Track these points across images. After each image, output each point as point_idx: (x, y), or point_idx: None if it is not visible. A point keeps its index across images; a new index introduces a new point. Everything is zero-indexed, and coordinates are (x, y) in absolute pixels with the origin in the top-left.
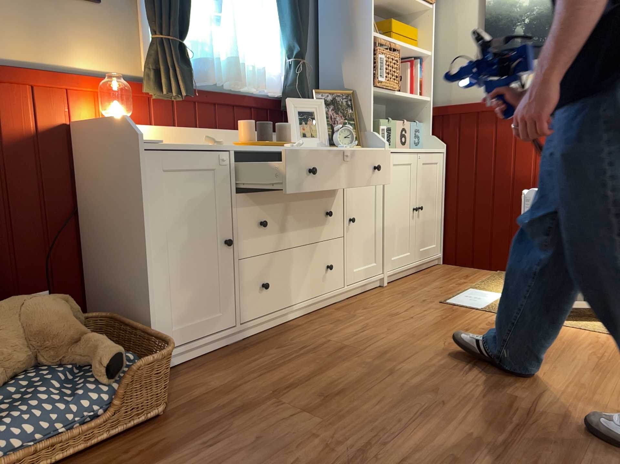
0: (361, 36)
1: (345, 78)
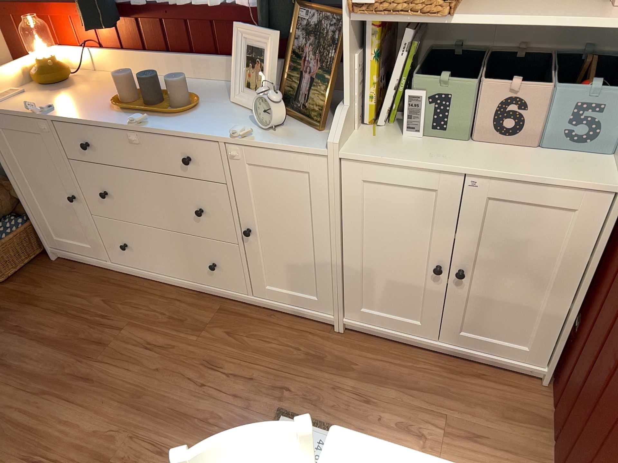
0: None
1: None
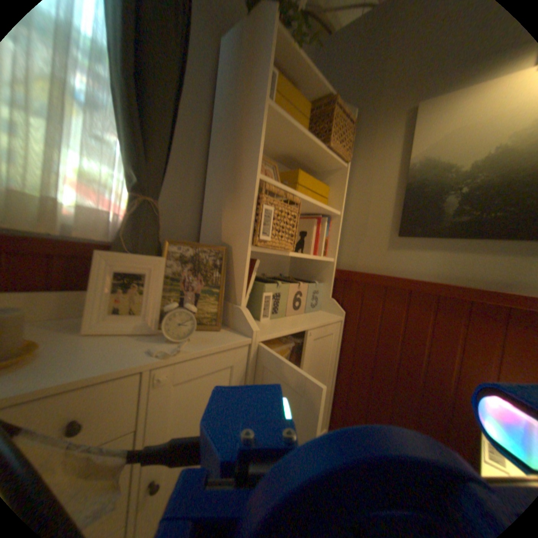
0: (245, 179)
1: (225, 230)
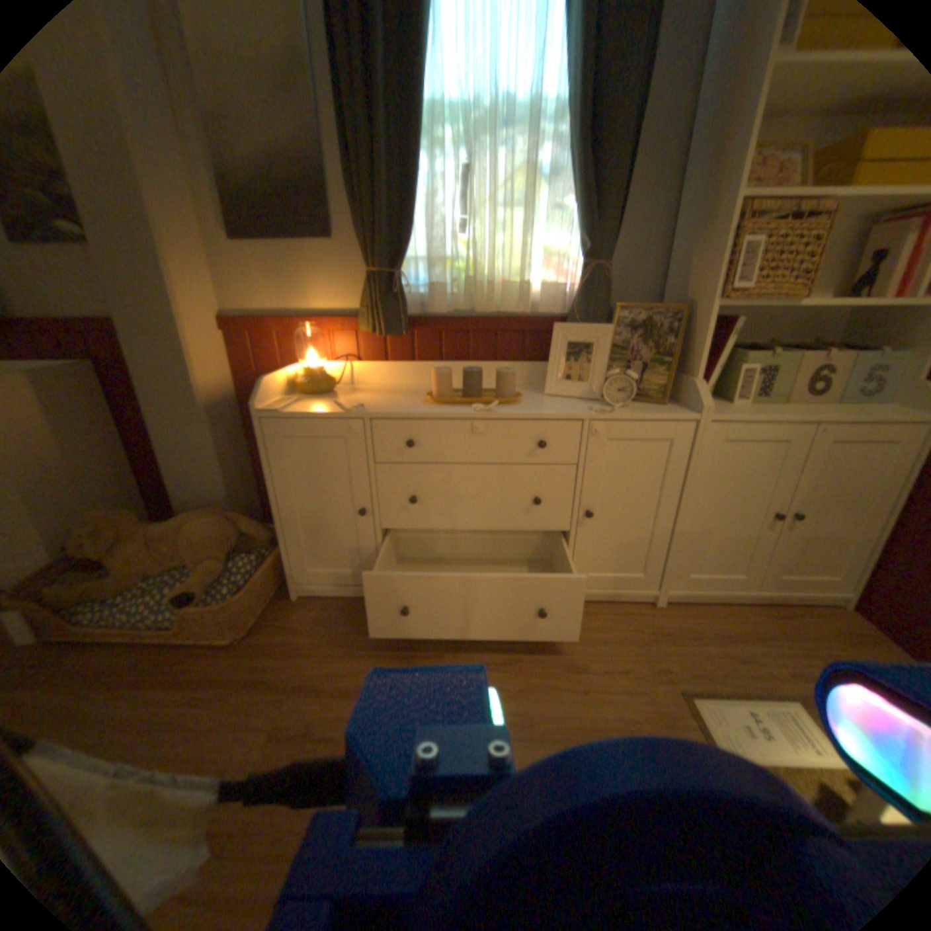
0: (724, 201)
1: (692, 279)
